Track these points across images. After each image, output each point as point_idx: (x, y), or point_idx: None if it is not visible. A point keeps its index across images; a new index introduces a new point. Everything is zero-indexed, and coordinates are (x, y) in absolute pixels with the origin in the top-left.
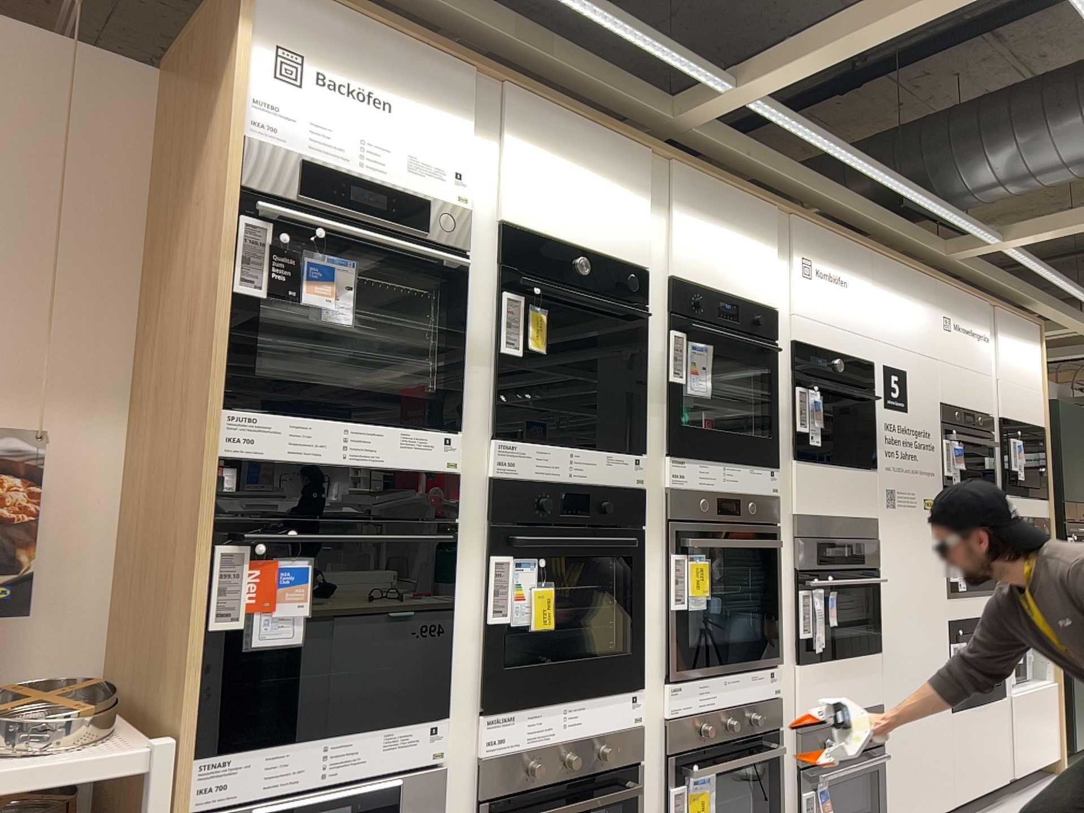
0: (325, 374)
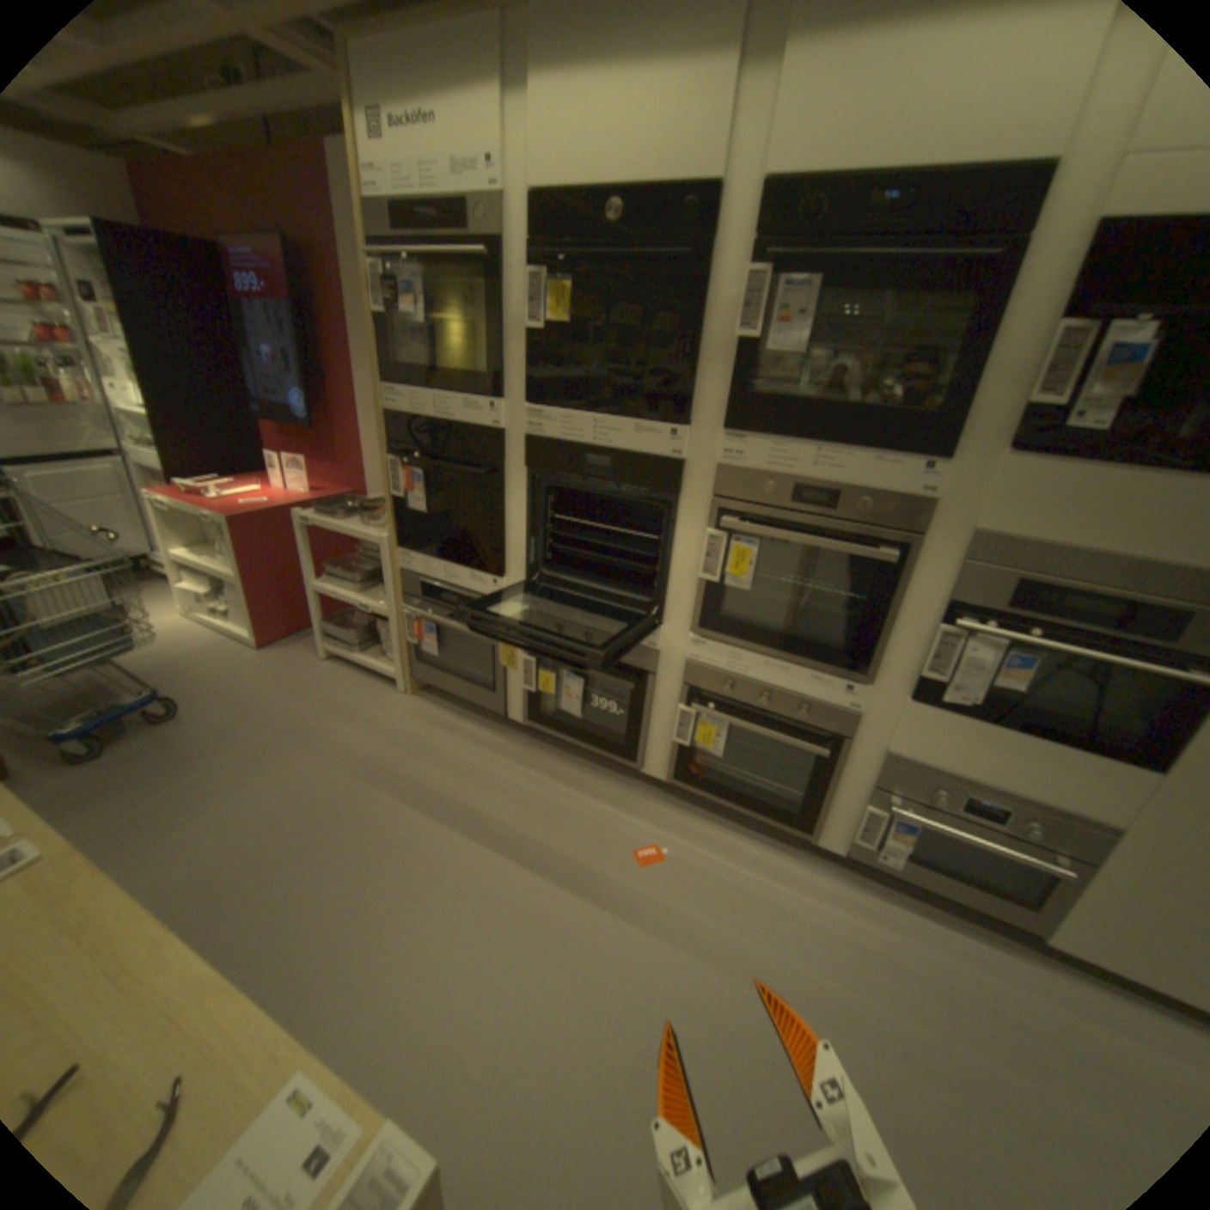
0: (430, 359)
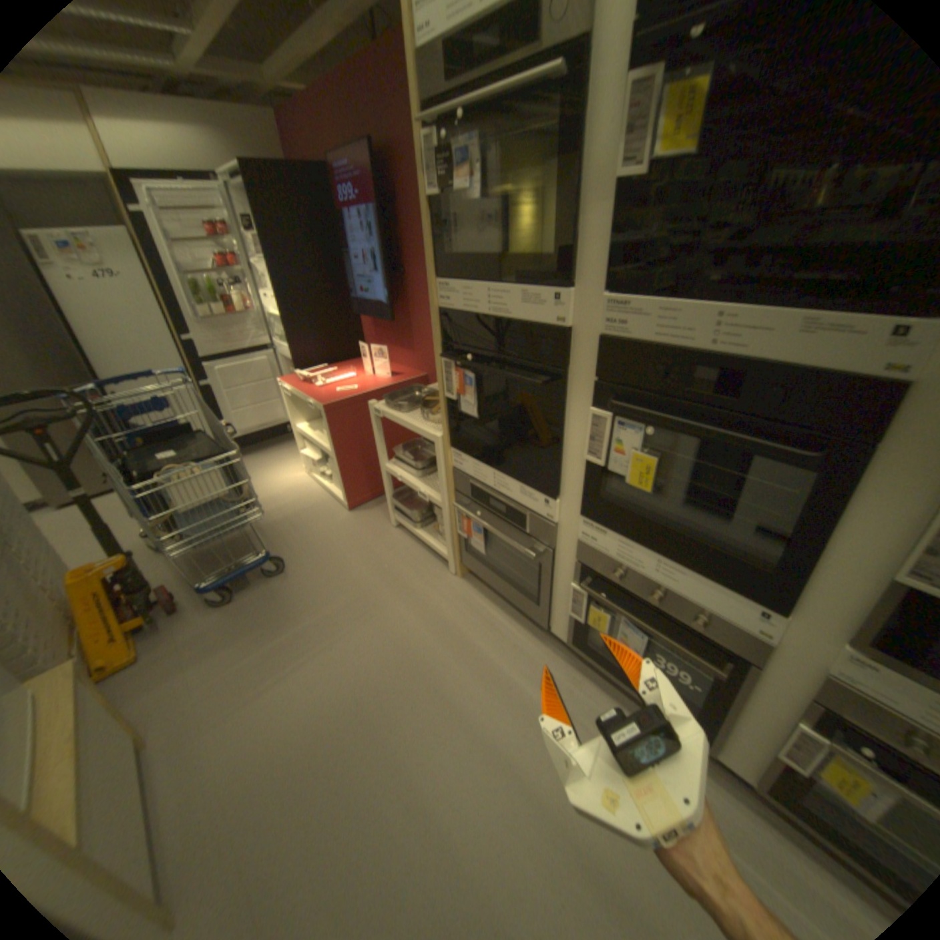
0: (487, 240)
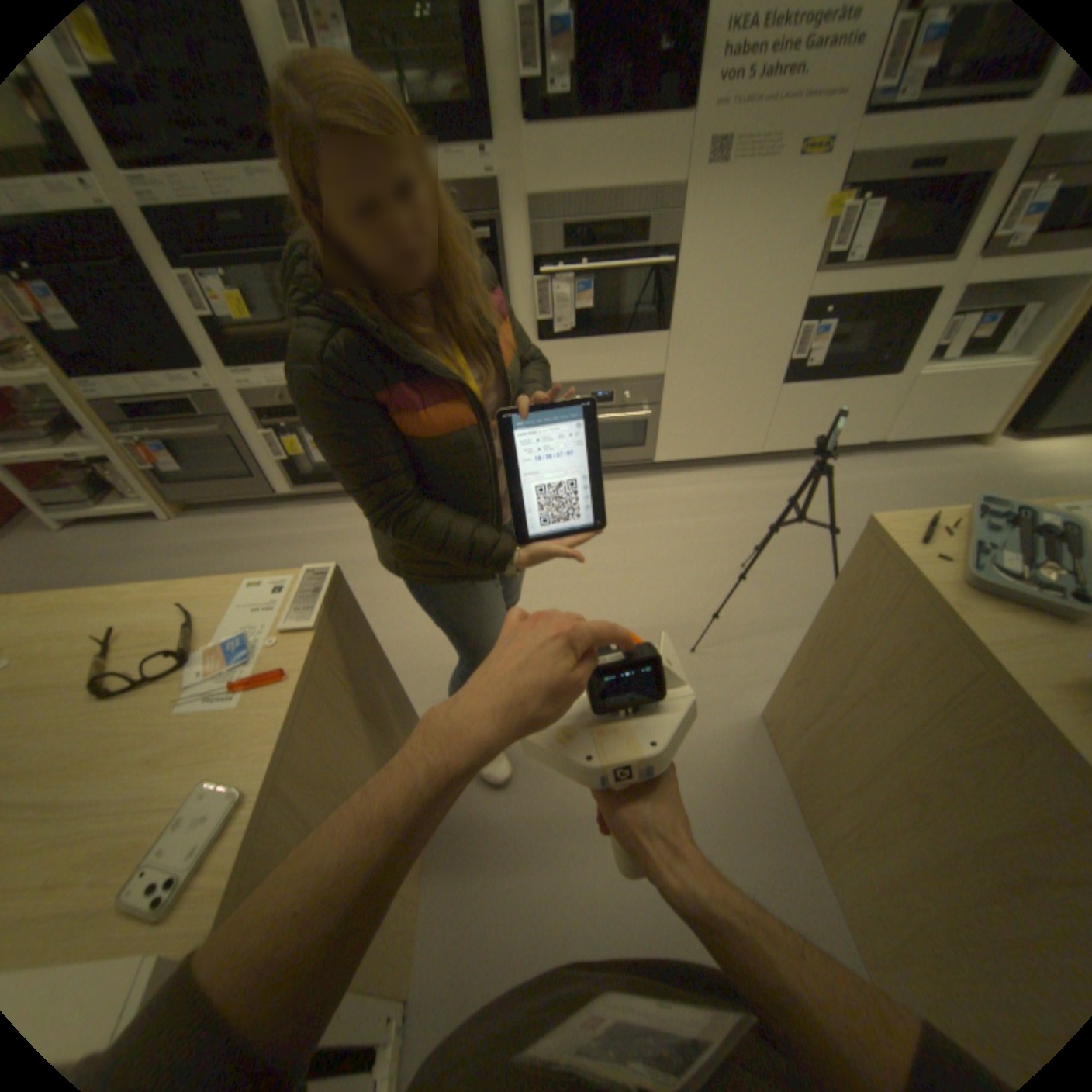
0: None
